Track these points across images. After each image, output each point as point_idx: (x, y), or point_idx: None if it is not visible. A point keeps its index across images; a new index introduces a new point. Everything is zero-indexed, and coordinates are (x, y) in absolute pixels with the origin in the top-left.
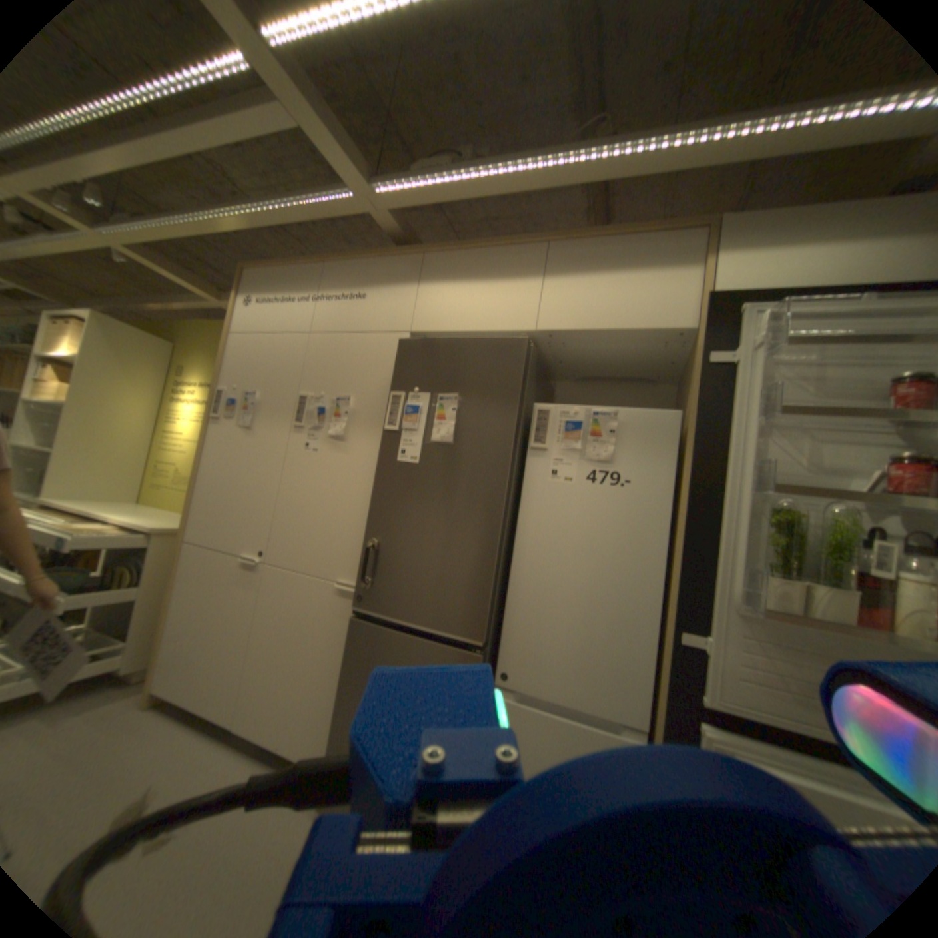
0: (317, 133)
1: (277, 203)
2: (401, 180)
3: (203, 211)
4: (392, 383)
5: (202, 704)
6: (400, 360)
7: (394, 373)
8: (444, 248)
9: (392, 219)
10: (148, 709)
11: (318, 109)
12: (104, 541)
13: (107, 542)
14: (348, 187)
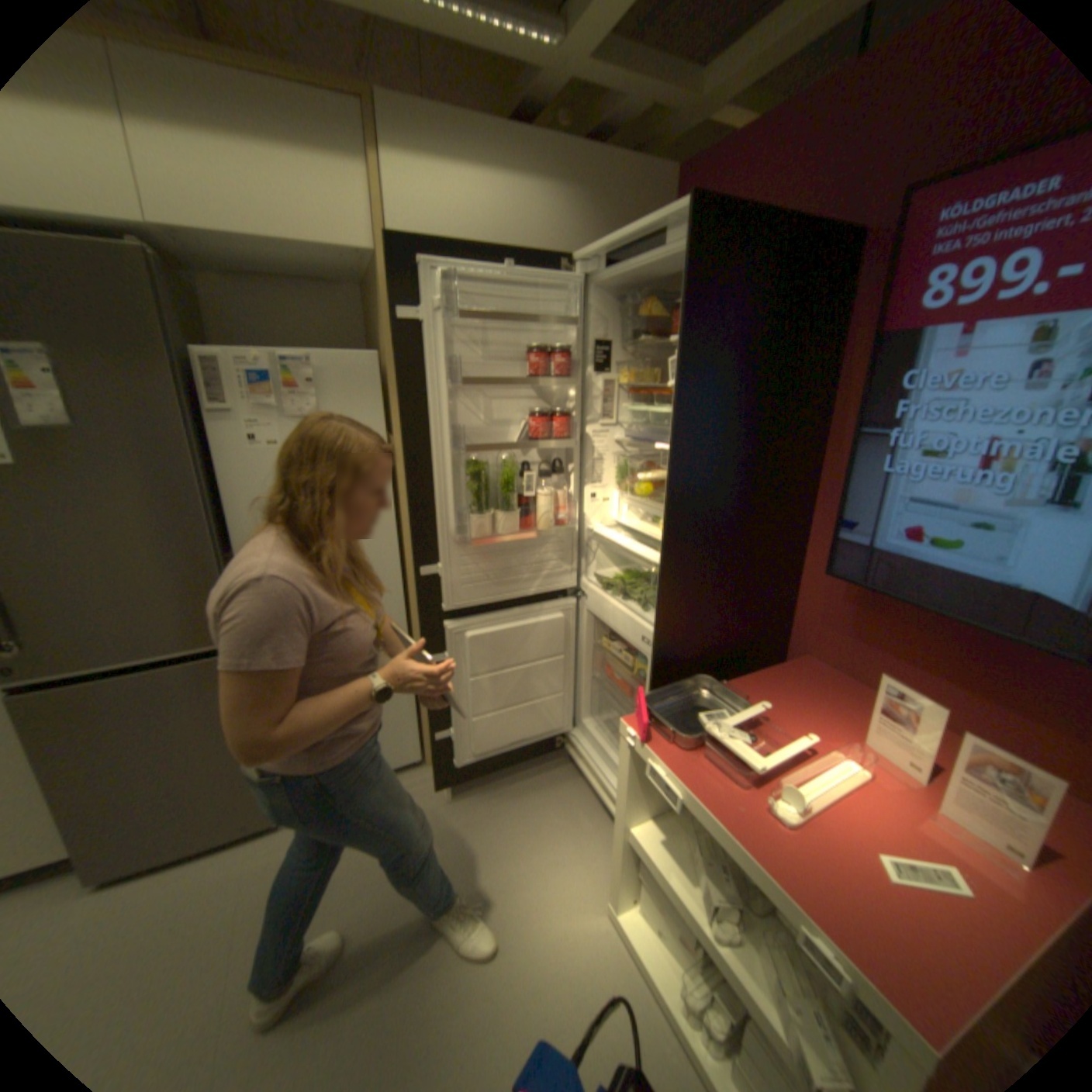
0: None
1: None
2: None
3: None
4: None
5: None
6: None
7: None
8: None
9: None
10: None
11: None
12: None
13: None
14: None
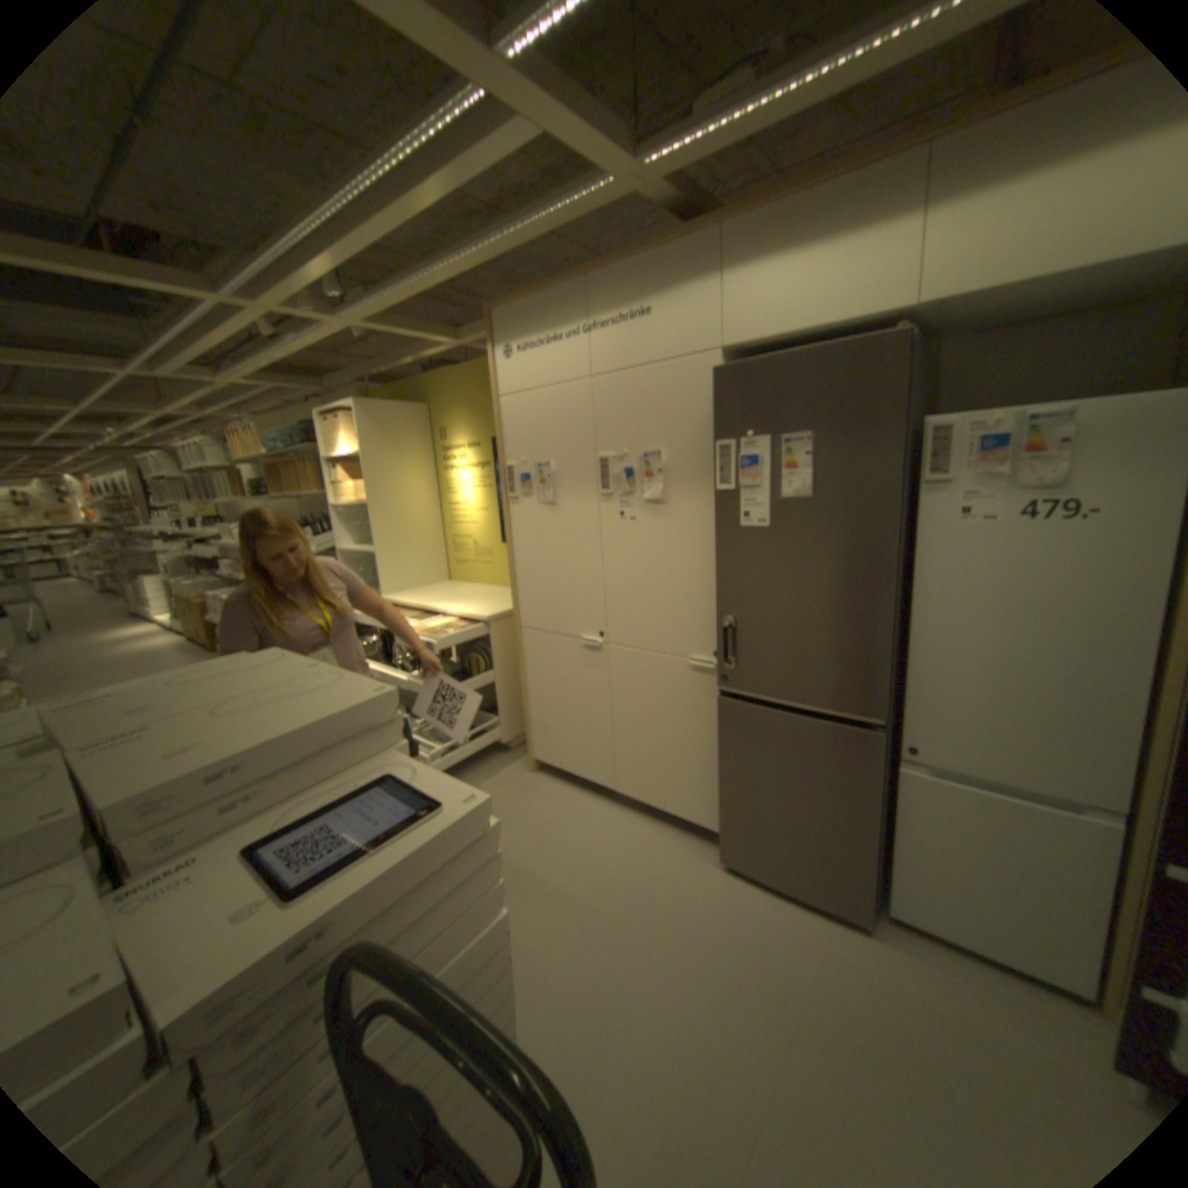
0: (568, 128)
1: (518, 221)
2: (682, 135)
3: (437, 259)
4: (714, 428)
5: (582, 769)
6: (715, 390)
7: (714, 415)
8: (752, 205)
9: (668, 186)
10: (534, 771)
11: (567, 97)
12: (451, 632)
13: (454, 633)
14: (609, 172)
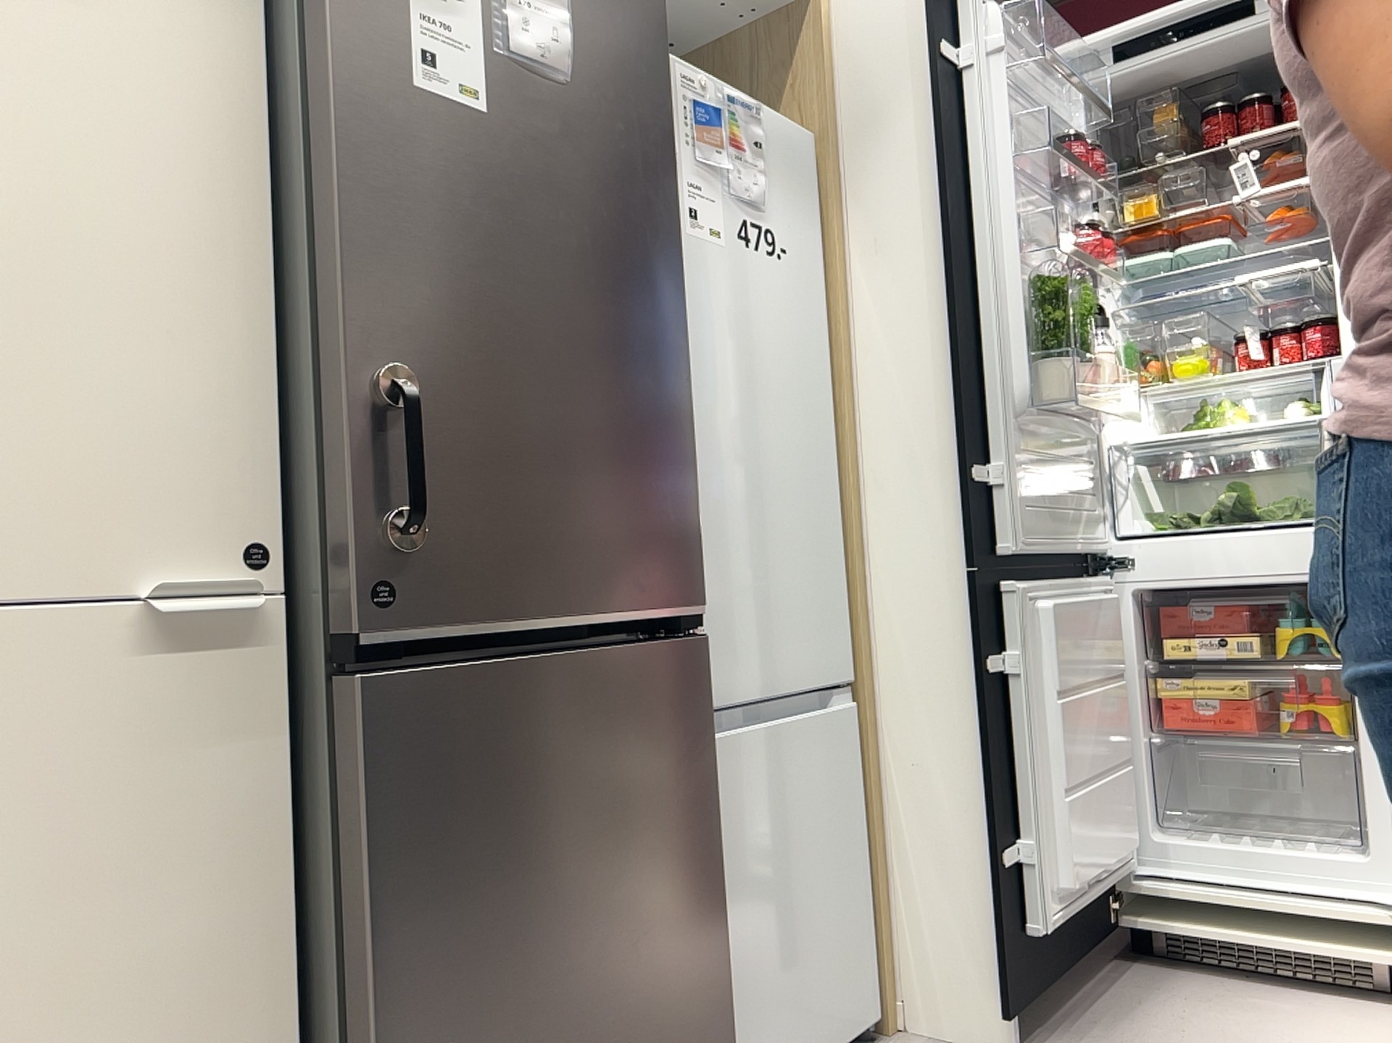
0: None
1: None
2: None
3: None
4: None
5: None
6: None
7: None
8: None
9: None
10: None
11: None
12: None
13: None
14: None
